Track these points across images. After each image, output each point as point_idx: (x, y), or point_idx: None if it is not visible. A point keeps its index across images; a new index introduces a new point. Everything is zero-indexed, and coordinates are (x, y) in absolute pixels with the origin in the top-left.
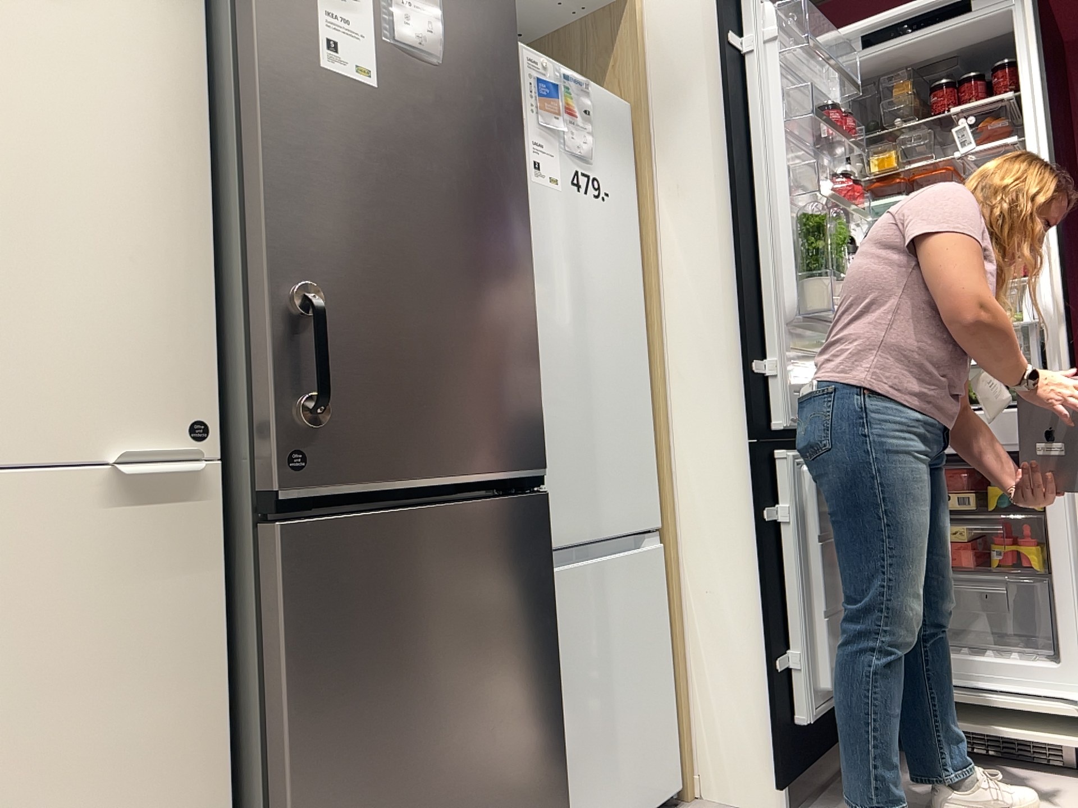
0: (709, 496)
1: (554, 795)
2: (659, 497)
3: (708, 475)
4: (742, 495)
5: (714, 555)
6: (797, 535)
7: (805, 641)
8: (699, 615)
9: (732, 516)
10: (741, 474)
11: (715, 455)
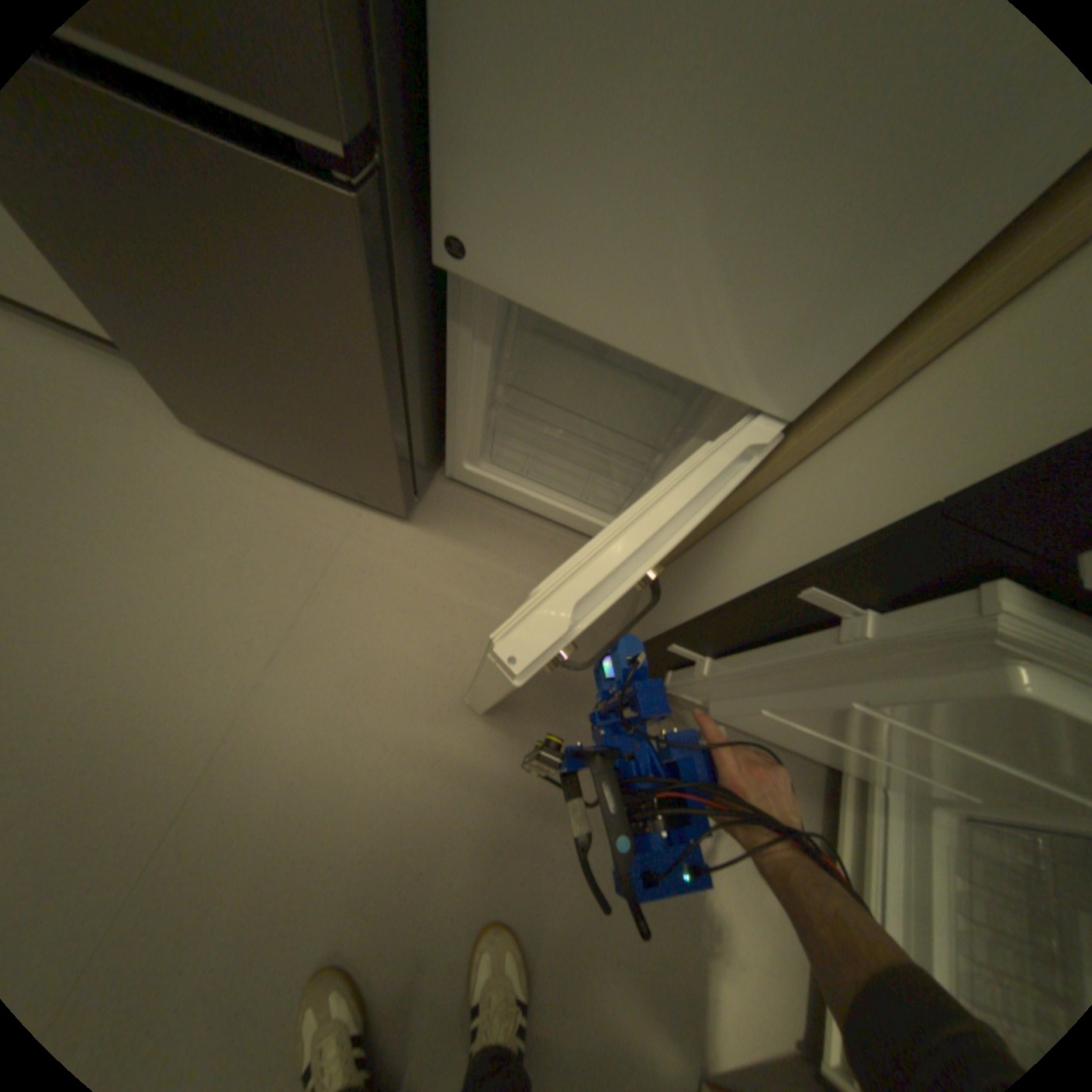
0: (868, 462)
1: (389, 462)
2: (849, 376)
3: (906, 437)
4: (865, 526)
5: (784, 517)
6: (830, 653)
7: (718, 677)
8: (732, 529)
9: (833, 522)
10: (906, 505)
11: (953, 428)
